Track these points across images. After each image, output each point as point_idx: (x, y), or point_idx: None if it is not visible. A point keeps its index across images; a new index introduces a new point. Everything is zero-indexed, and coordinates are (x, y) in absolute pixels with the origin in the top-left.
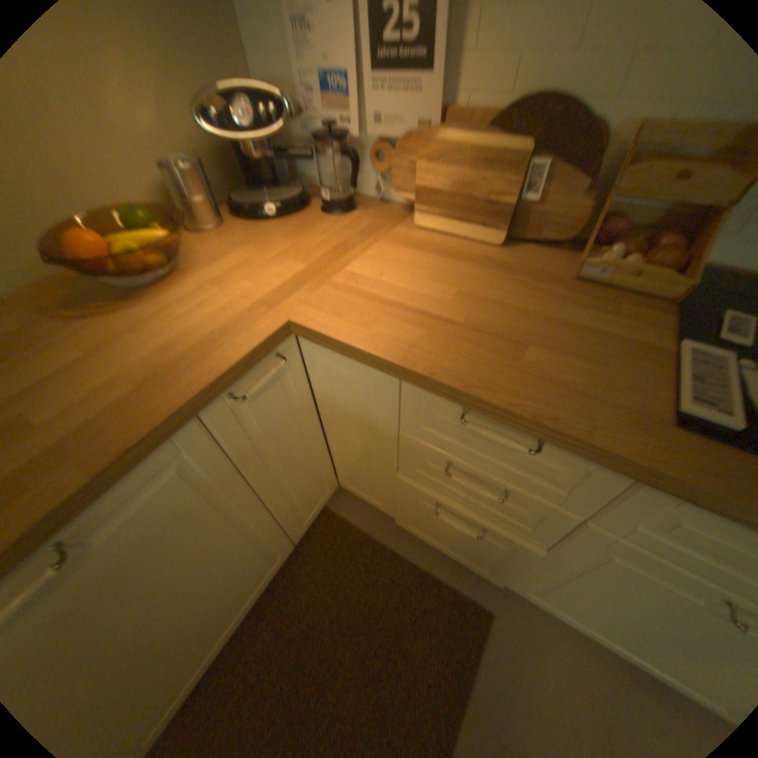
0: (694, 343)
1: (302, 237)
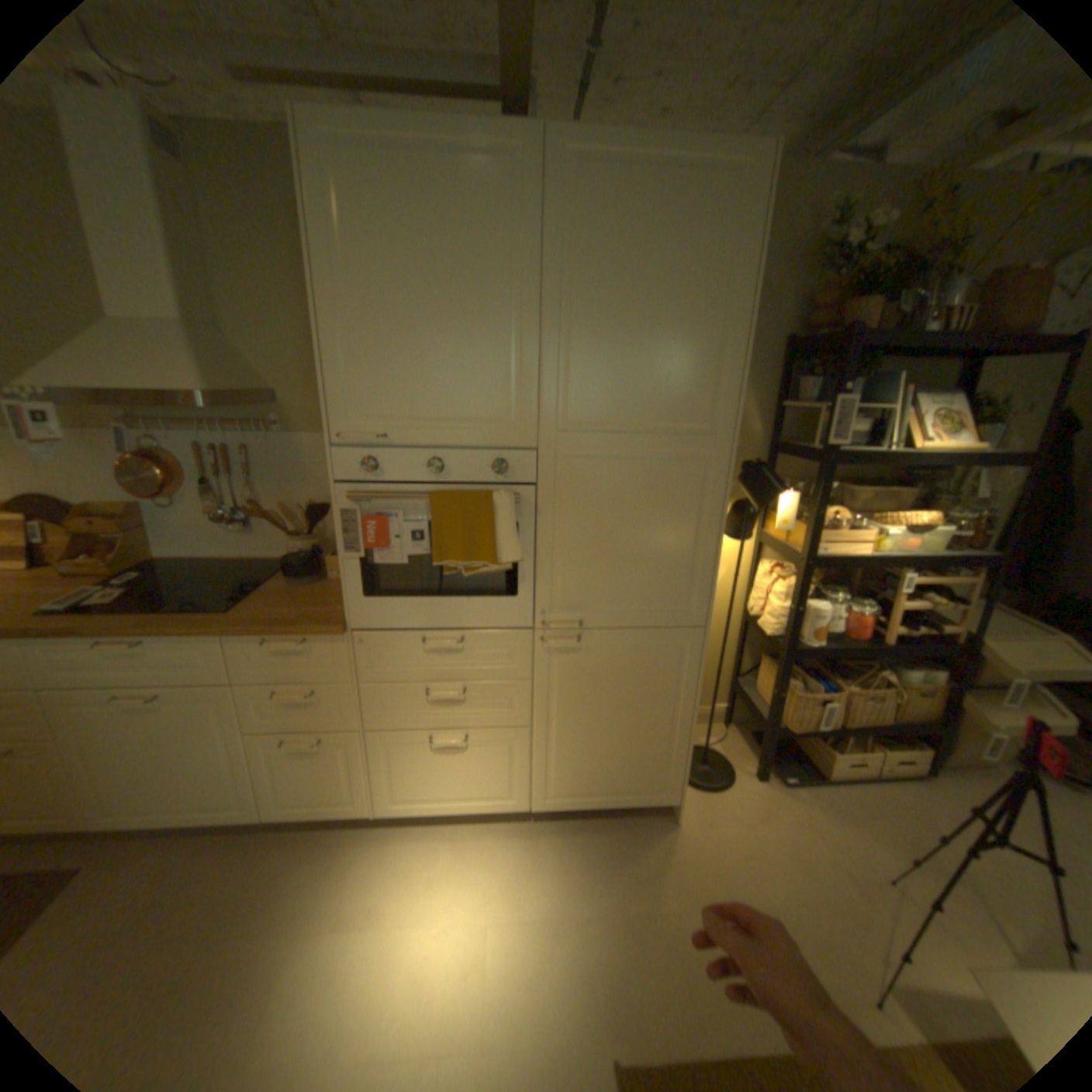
0: (87, 590)
1: None
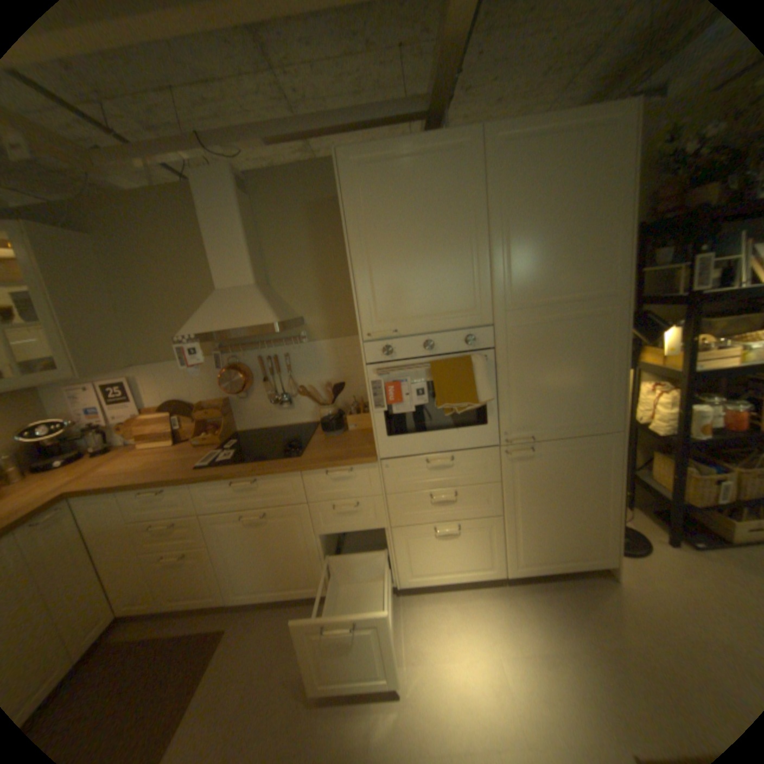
0: (213, 452)
1: (75, 470)
